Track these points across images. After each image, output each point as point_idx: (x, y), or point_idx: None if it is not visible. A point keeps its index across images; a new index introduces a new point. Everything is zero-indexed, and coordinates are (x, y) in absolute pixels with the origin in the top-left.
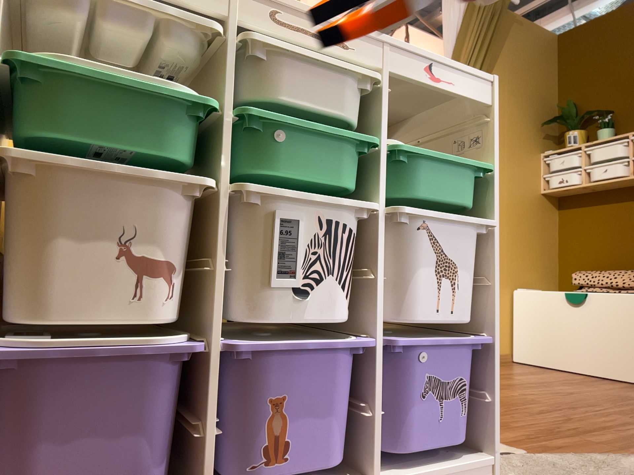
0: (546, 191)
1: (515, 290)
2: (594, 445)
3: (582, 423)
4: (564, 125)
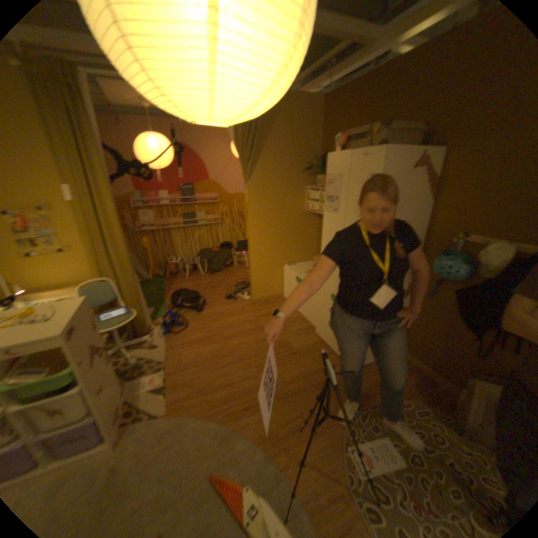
0: (308, 211)
1: (284, 268)
2: (200, 410)
3: (224, 383)
4: (319, 170)
